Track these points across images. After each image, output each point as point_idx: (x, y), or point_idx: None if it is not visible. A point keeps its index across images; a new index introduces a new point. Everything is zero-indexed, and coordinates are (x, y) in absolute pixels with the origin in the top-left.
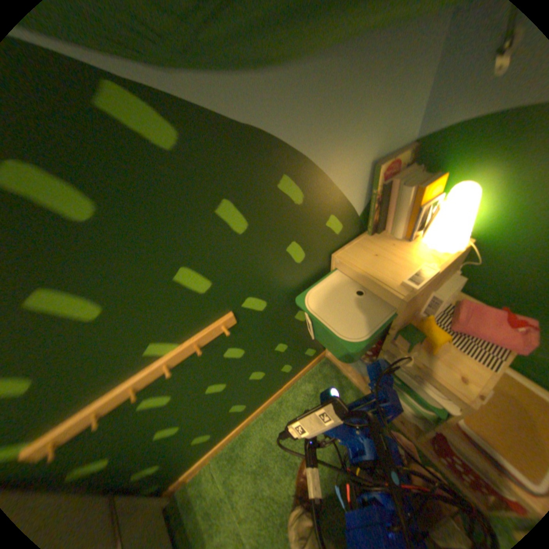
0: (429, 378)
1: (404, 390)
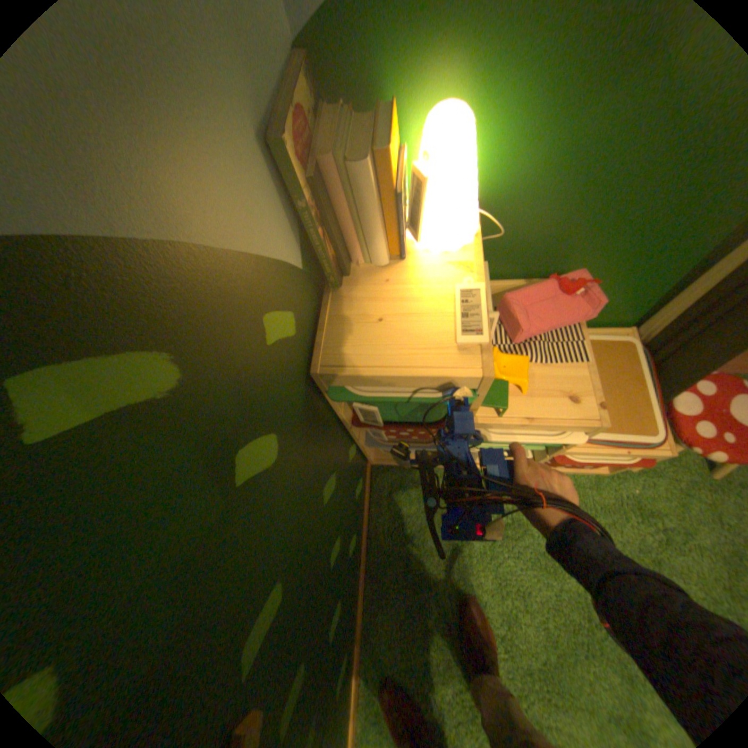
0: (538, 425)
1: (504, 447)
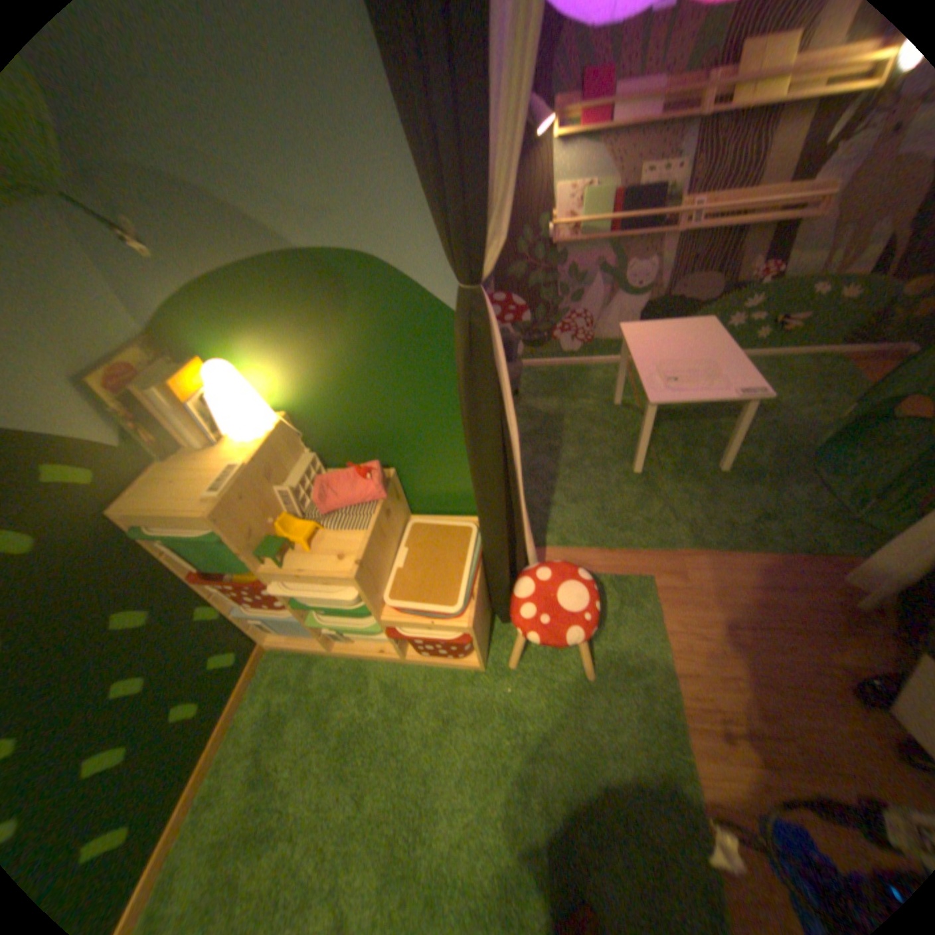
0: (313, 580)
1: (324, 612)
